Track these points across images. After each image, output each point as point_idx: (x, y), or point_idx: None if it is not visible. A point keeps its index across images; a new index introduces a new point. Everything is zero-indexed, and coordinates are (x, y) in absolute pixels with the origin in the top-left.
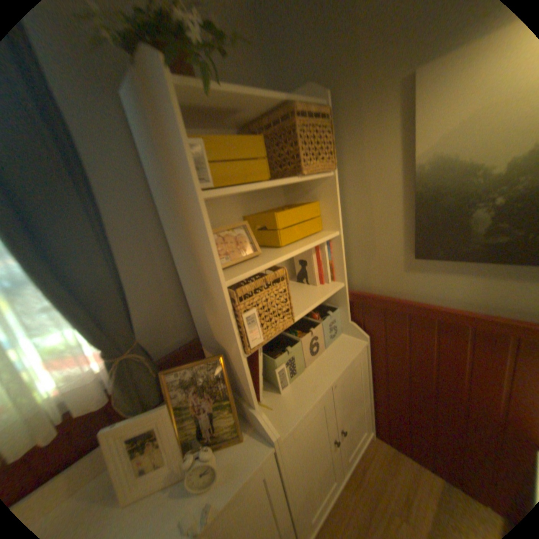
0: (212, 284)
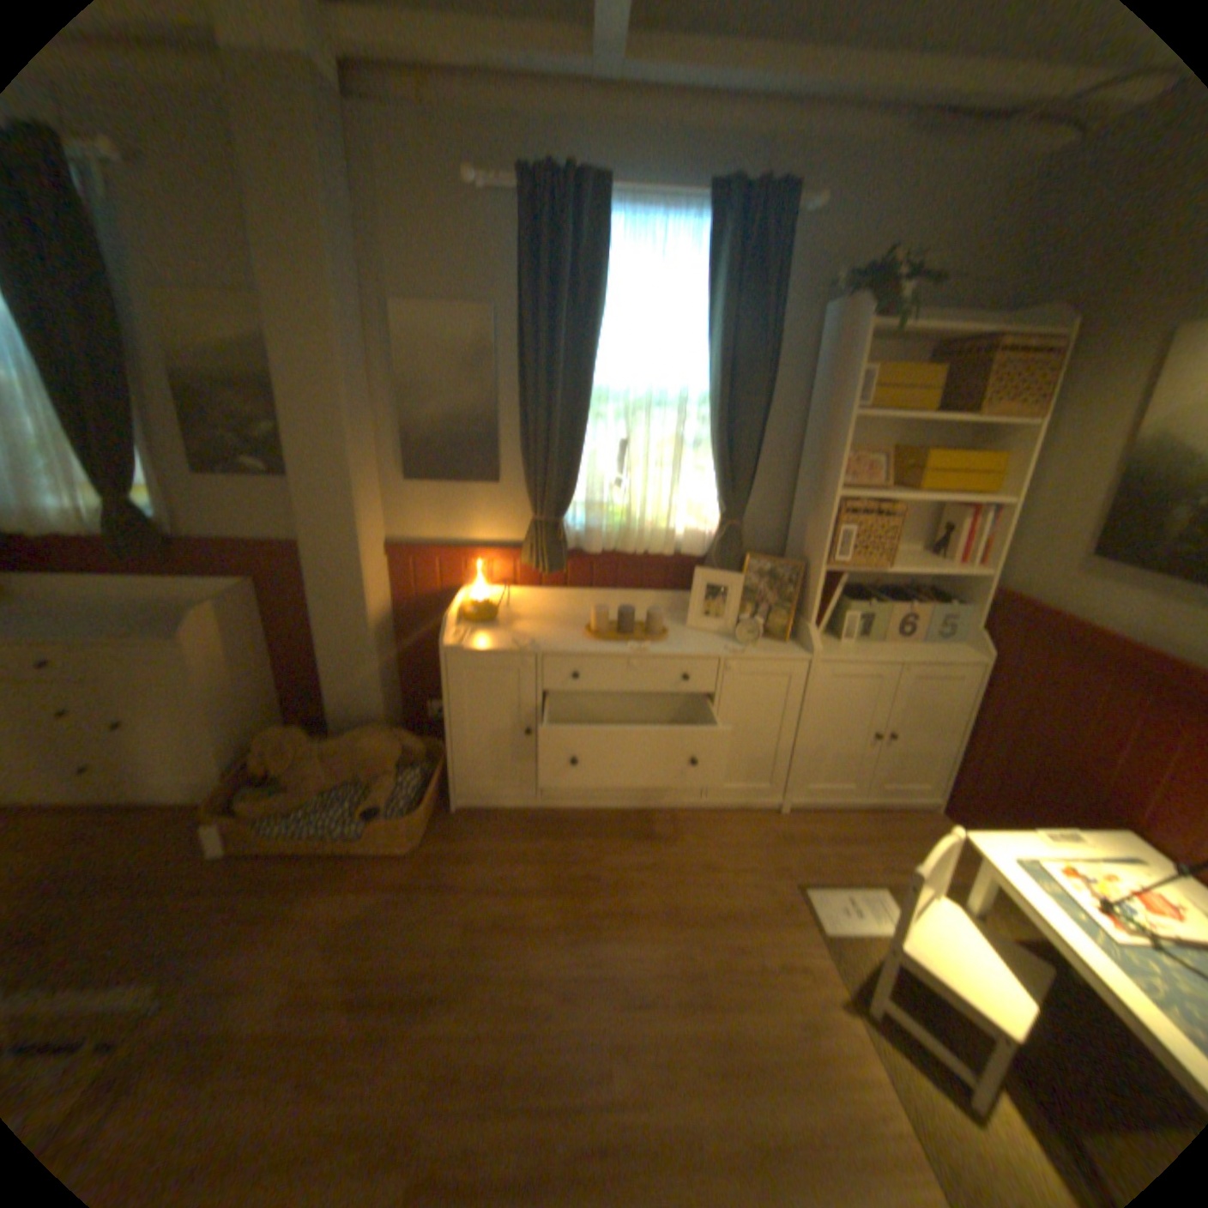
0: (826, 493)
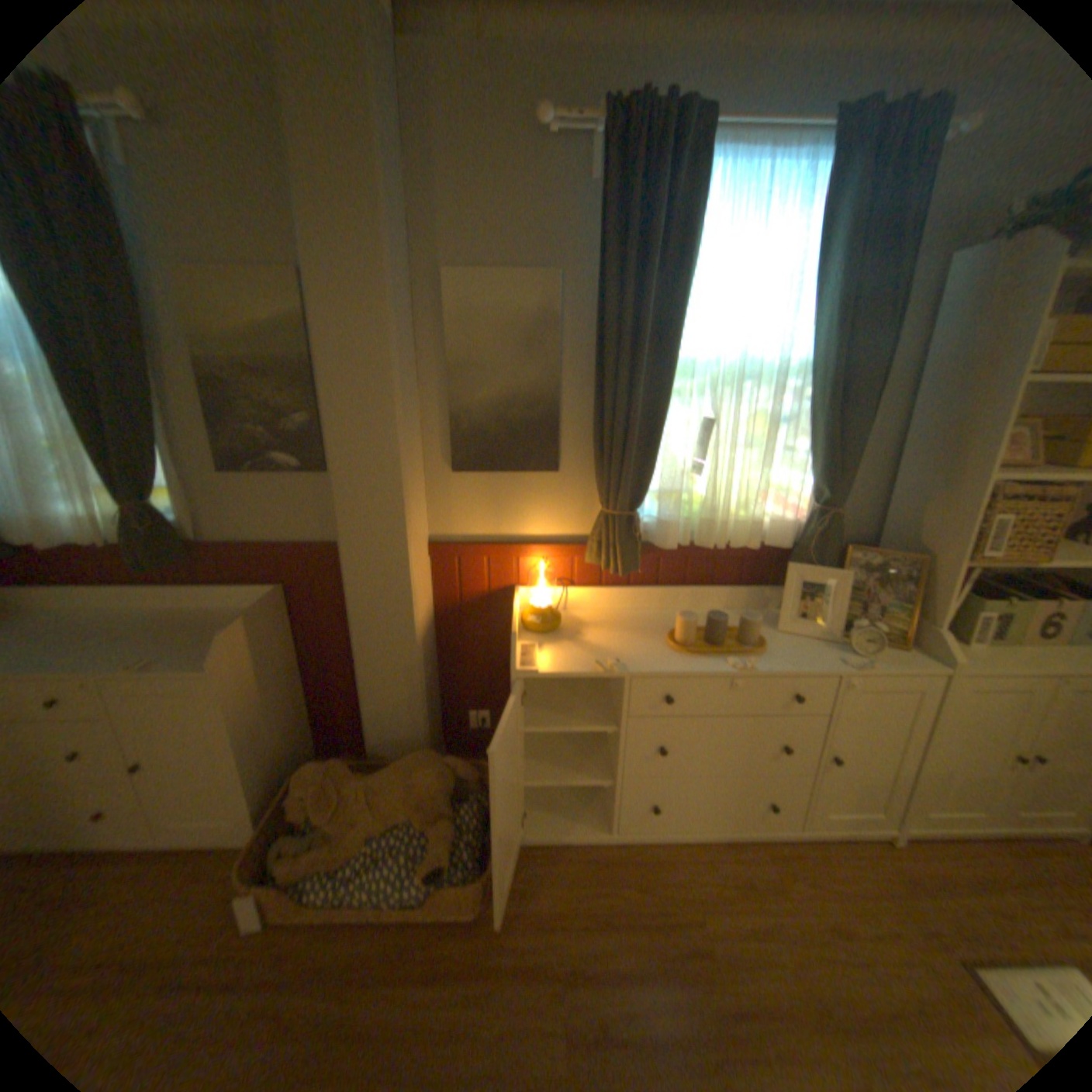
0: (971, 474)
